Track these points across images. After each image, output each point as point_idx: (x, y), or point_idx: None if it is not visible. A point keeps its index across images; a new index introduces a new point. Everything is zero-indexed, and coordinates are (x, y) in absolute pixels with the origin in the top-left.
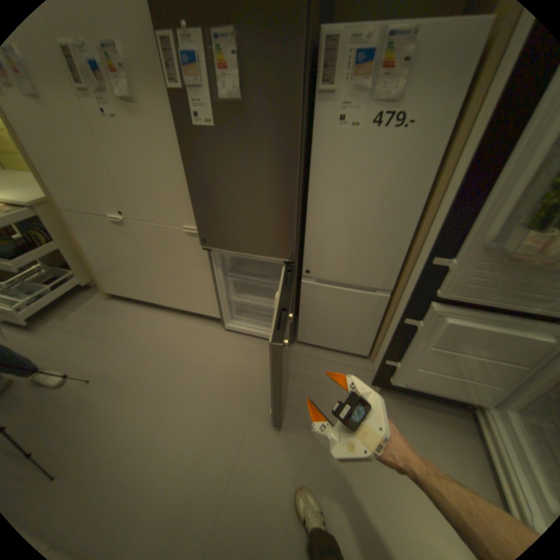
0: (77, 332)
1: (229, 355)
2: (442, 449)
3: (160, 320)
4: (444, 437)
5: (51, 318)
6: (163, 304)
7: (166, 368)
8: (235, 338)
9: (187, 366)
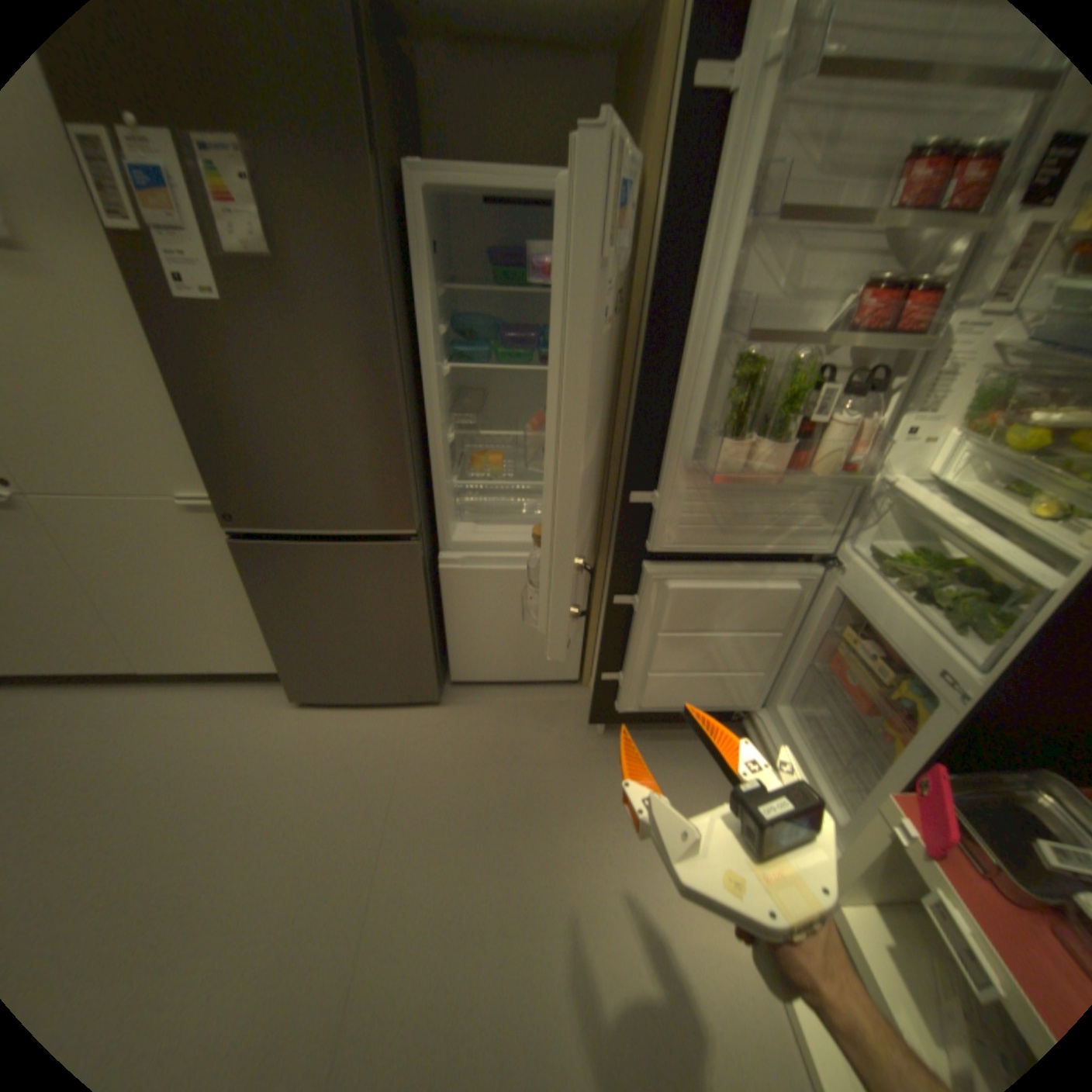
0: None
1: (317, 740)
2: (706, 794)
3: (142, 706)
4: (707, 776)
5: None
6: (146, 669)
7: (172, 805)
8: (326, 705)
9: (224, 786)
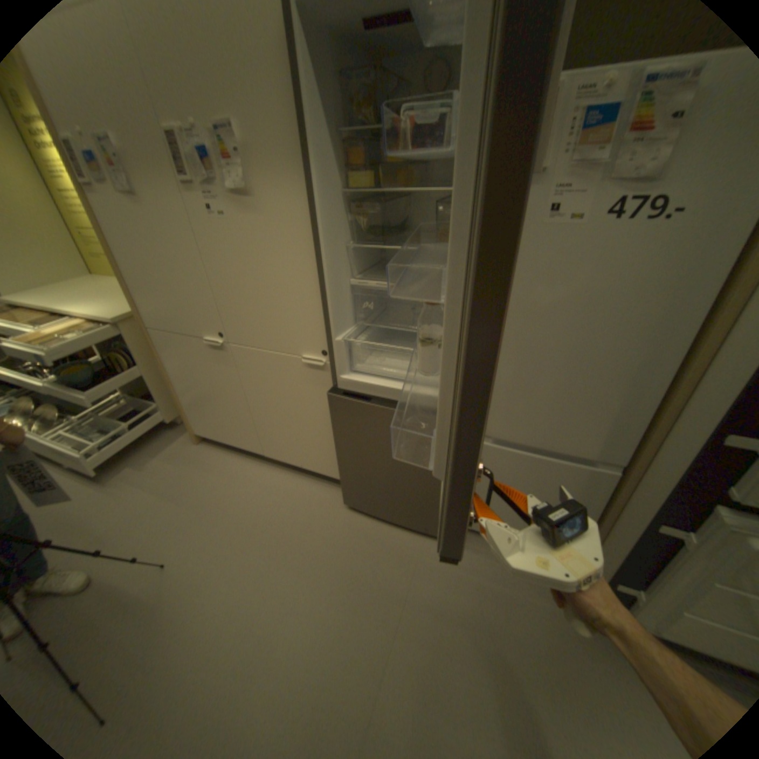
0: (155, 490)
1: (357, 541)
2: None
3: (263, 477)
4: None
5: (125, 467)
6: (268, 455)
7: (267, 555)
8: (366, 513)
9: (297, 554)
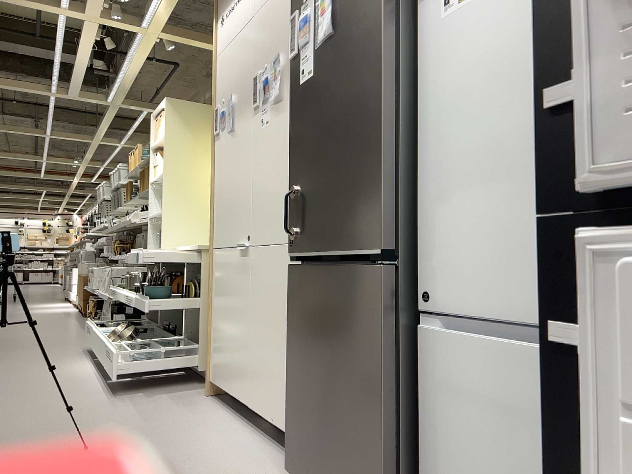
0: (142, 410)
1: None
2: None
3: (233, 433)
4: None
5: (141, 392)
6: (251, 406)
7: None
8: None
9: None
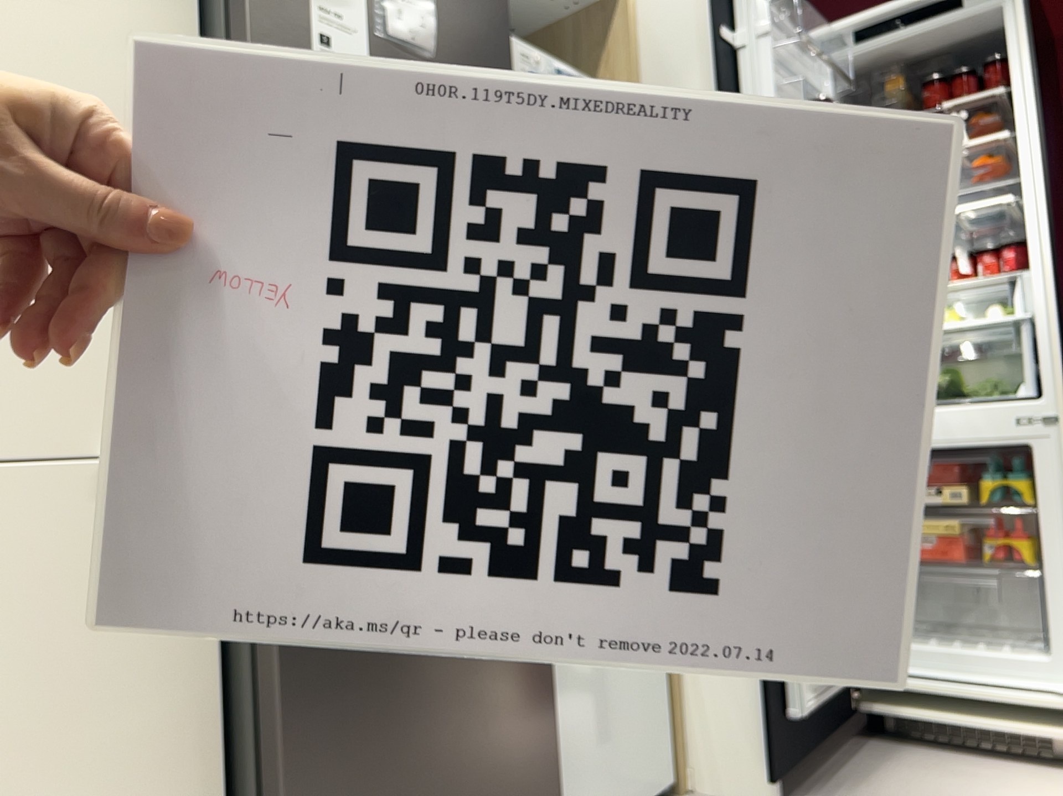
0: None
1: None
2: (935, 782)
3: None
4: (909, 773)
5: None
6: None
7: None
8: None
9: None
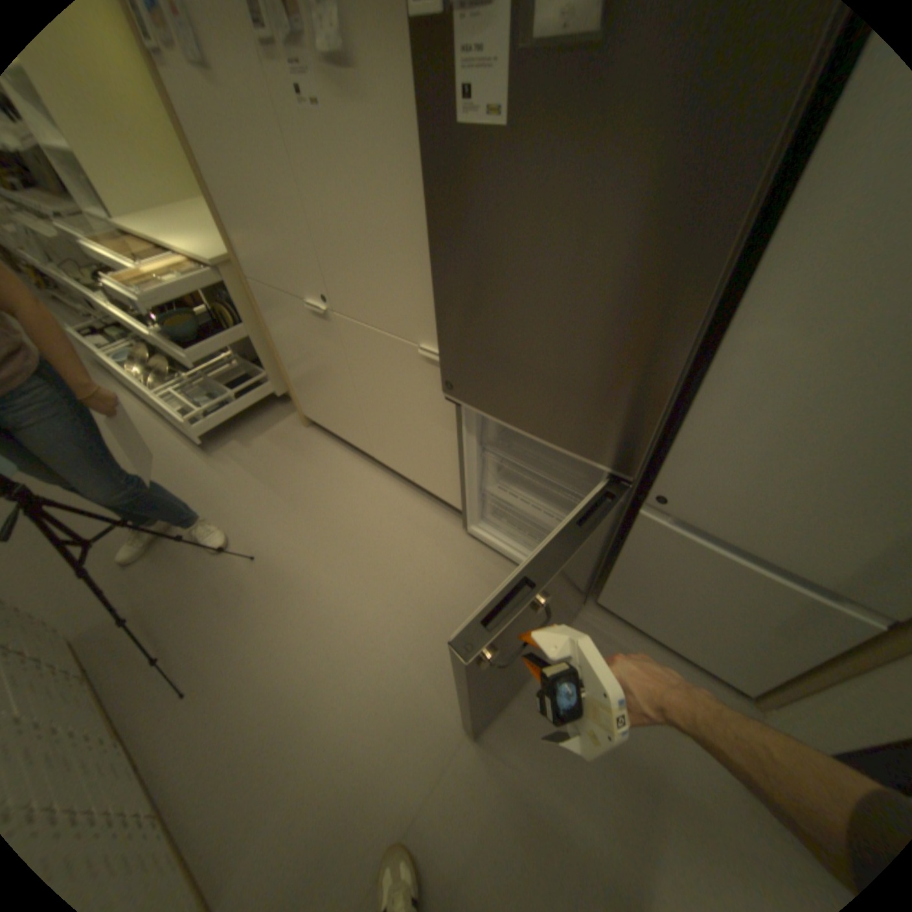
0: (257, 472)
1: (463, 586)
2: None
3: (371, 483)
4: None
5: (233, 439)
6: (379, 458)
7: (359, 576)
8: (481, 556)
9: (391, 583)
